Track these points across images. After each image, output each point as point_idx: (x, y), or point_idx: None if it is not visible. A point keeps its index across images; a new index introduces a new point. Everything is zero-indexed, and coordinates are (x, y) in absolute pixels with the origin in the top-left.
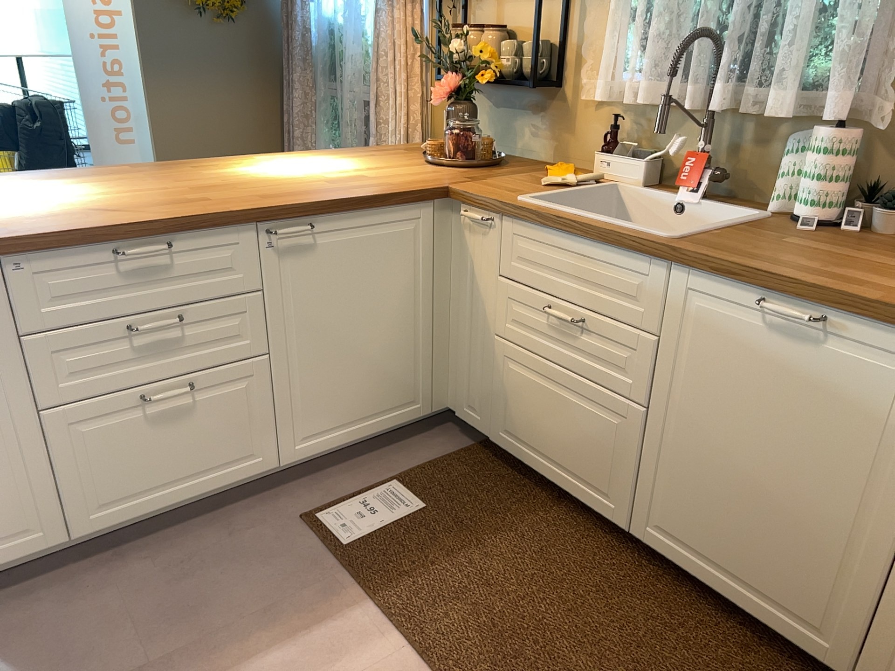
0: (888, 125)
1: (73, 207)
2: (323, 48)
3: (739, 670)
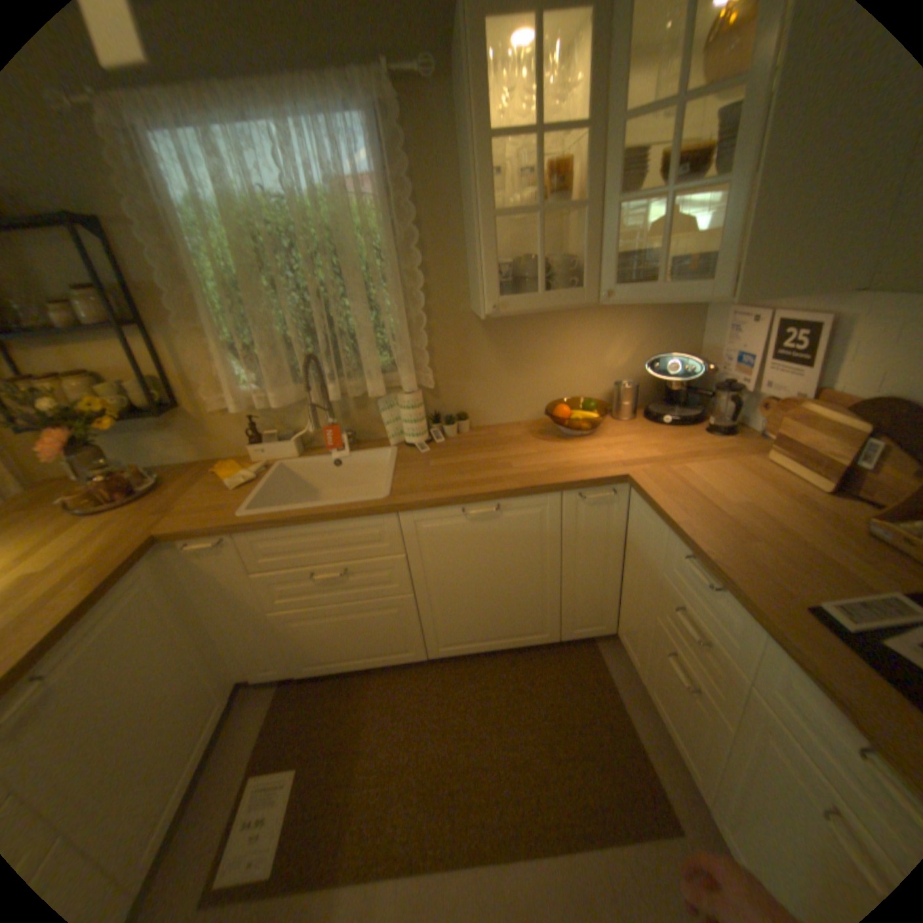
0: (435, 384)
1: None
2: None
3: (522, 678)
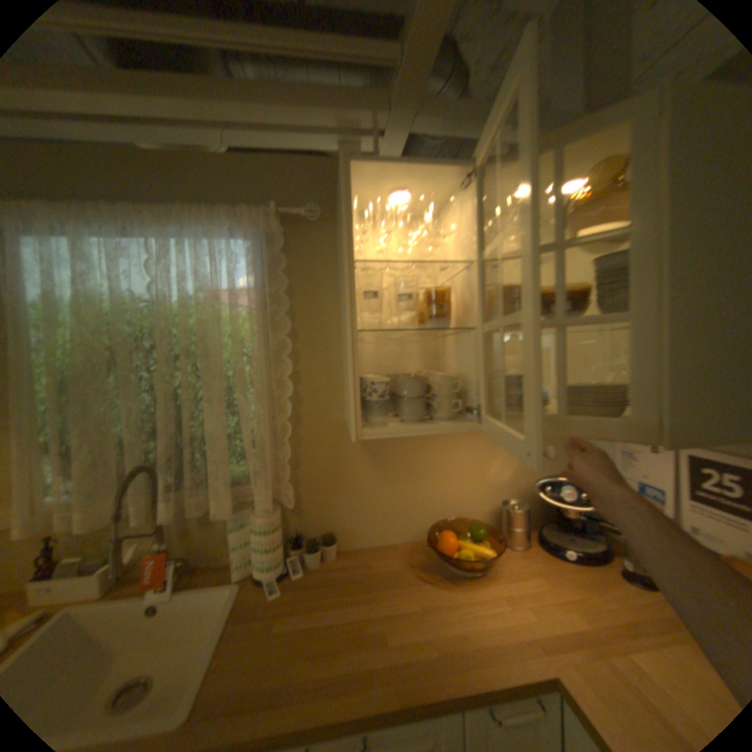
0: (297, 502)
1: None
2: None
3: None
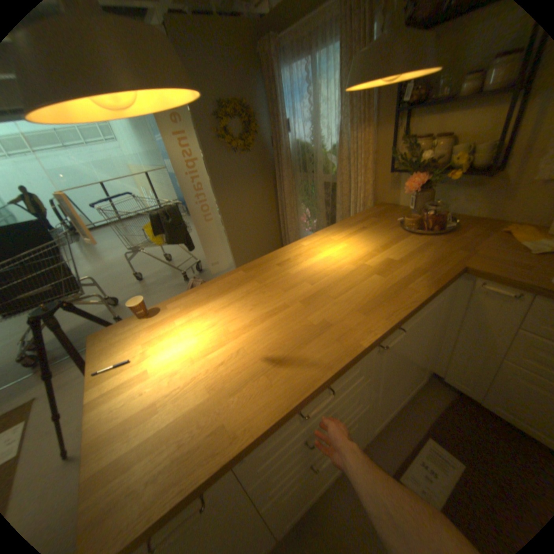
0: None
1: (246, 357)
2: (297, 156)
3: None
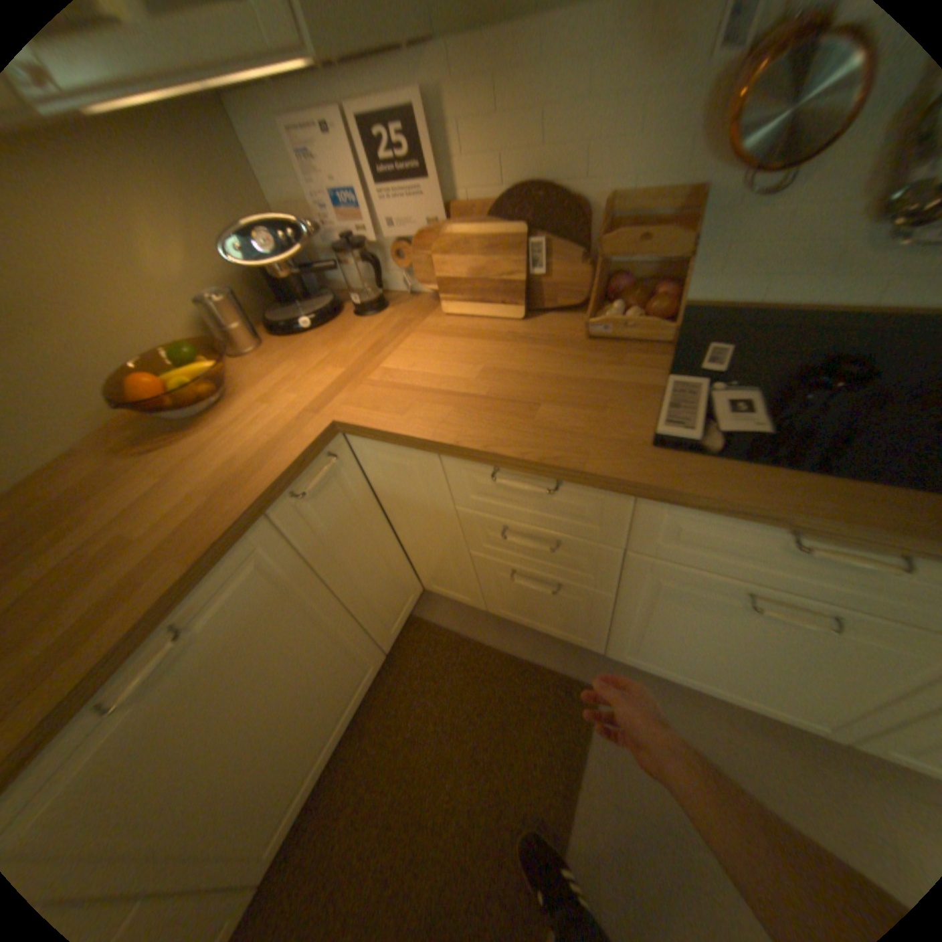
0: None
1: None
2: None
3: (385, 733)
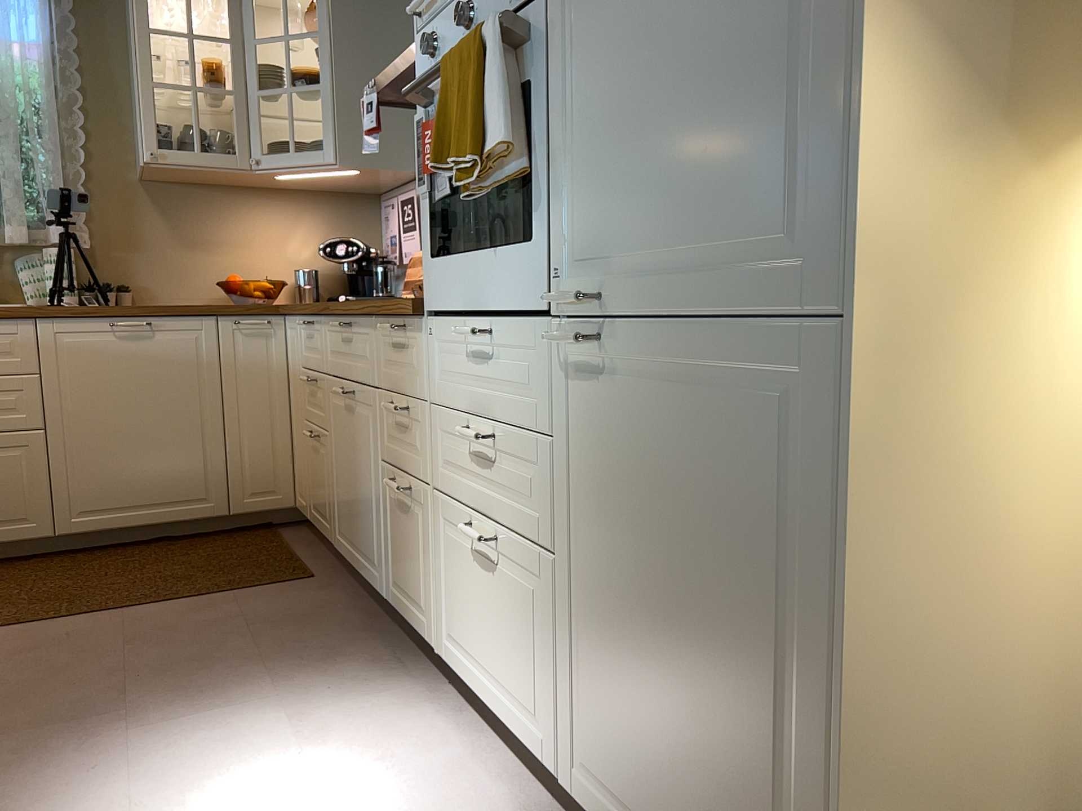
0: (91, 244)
1: None
2: None
3: (179, 549)
